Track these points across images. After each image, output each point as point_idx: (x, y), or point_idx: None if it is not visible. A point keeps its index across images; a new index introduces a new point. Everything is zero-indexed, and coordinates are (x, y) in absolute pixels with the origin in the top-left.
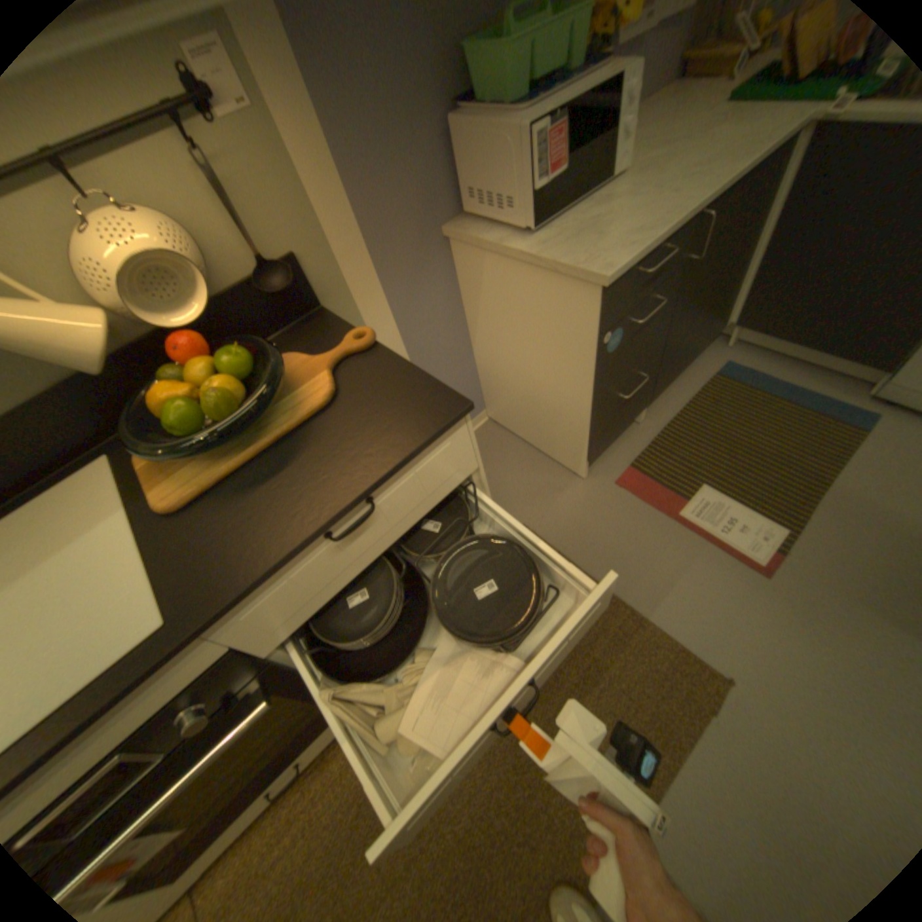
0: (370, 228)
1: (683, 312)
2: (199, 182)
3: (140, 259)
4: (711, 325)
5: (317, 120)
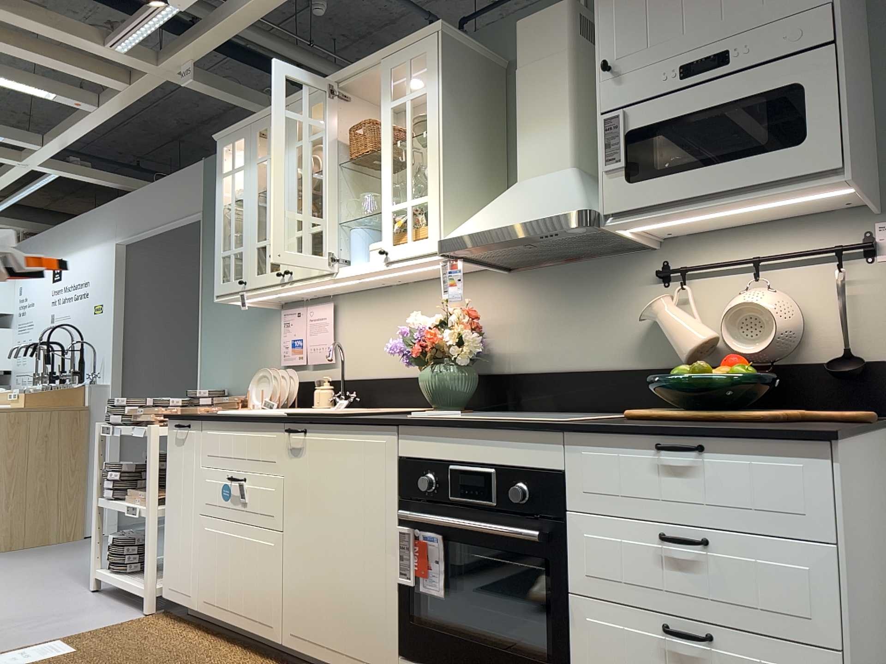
0: None
1: None
2: (828, 289)
3: (747, 307)
4: None
5: None
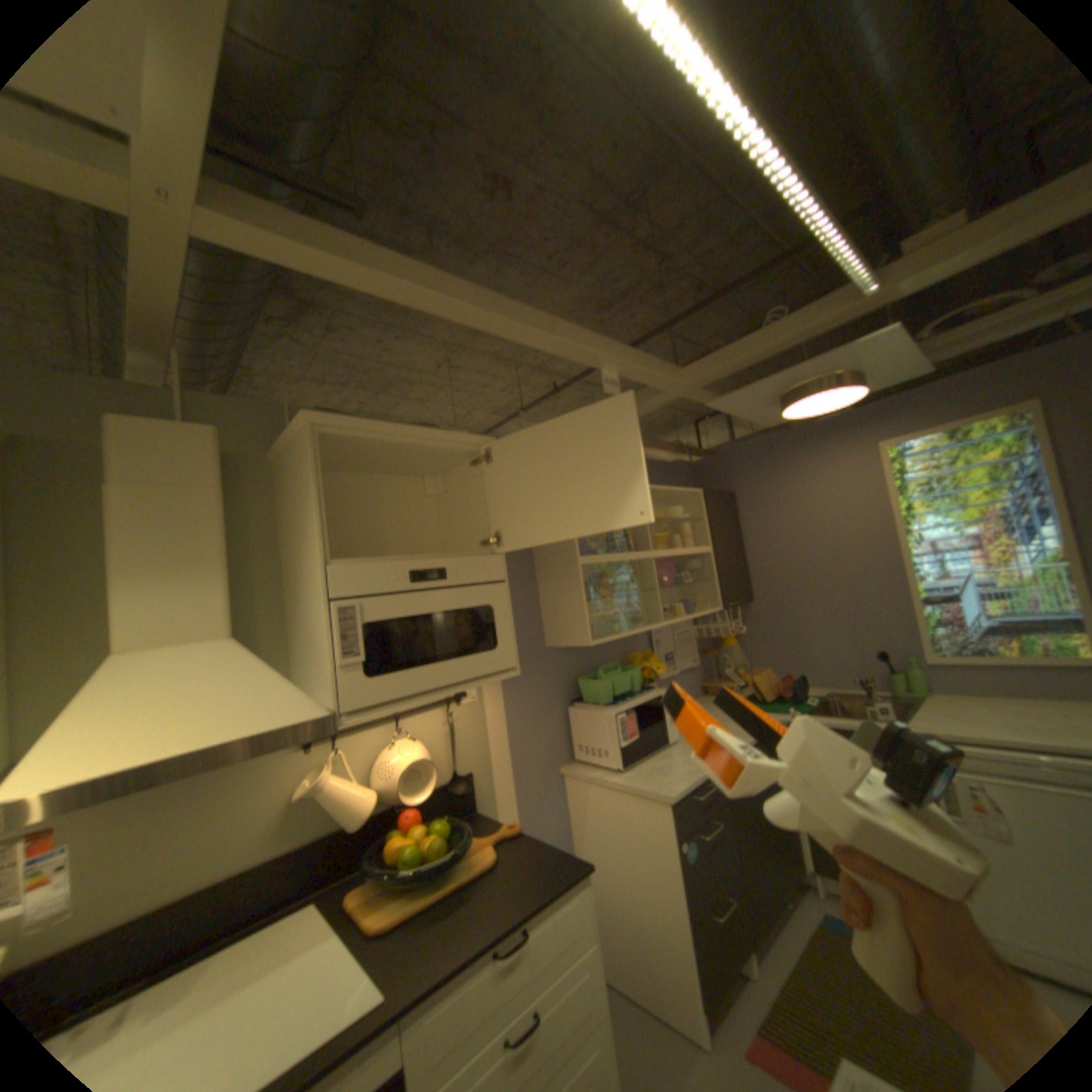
0: (517, 764)
1: (748, 845)
2: (446, 731)
3: (415, 764)
4: (787, 869)
5: (503, 707)
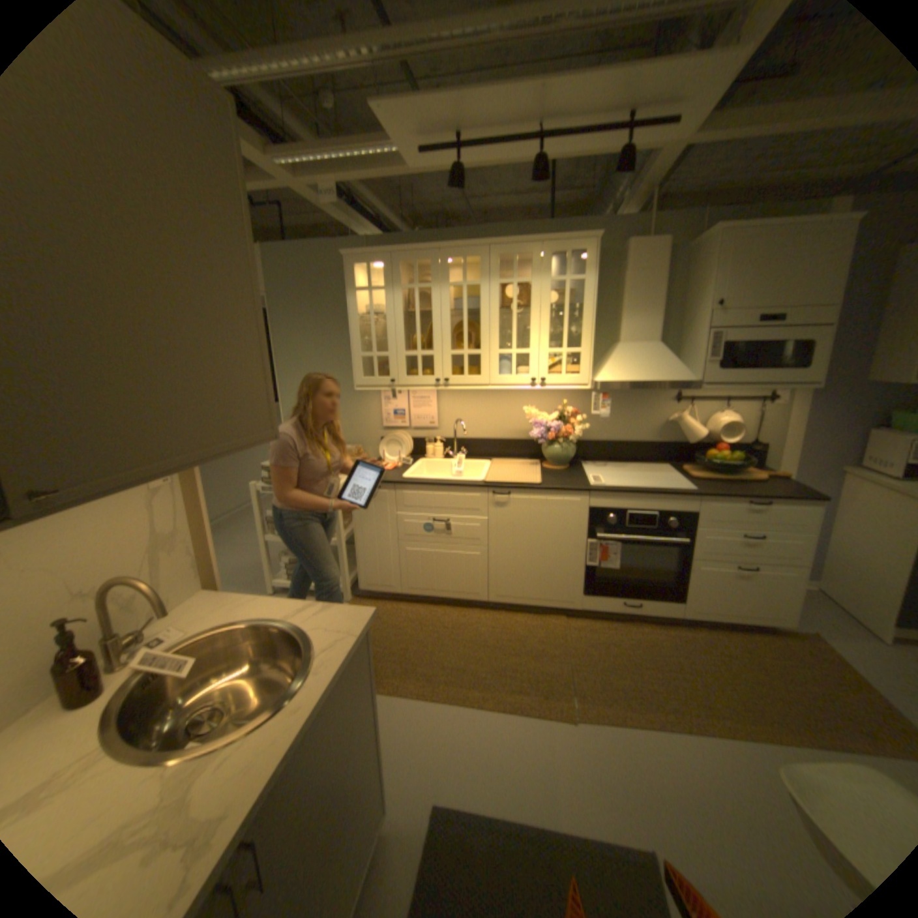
0: (807, 451)
1: None
2: (759, 415)
3: (734, 423)
4: None
5: (809, 413)
